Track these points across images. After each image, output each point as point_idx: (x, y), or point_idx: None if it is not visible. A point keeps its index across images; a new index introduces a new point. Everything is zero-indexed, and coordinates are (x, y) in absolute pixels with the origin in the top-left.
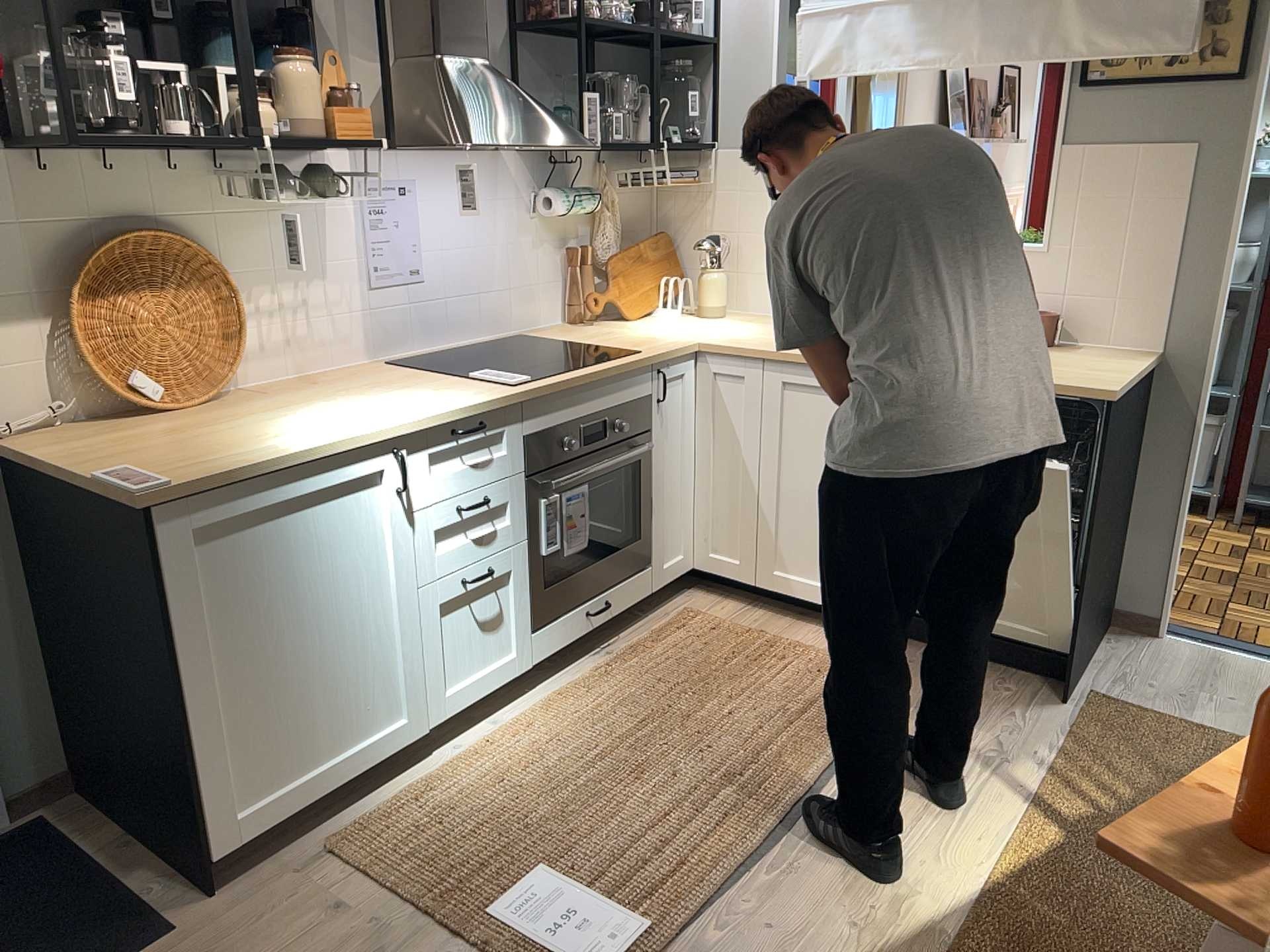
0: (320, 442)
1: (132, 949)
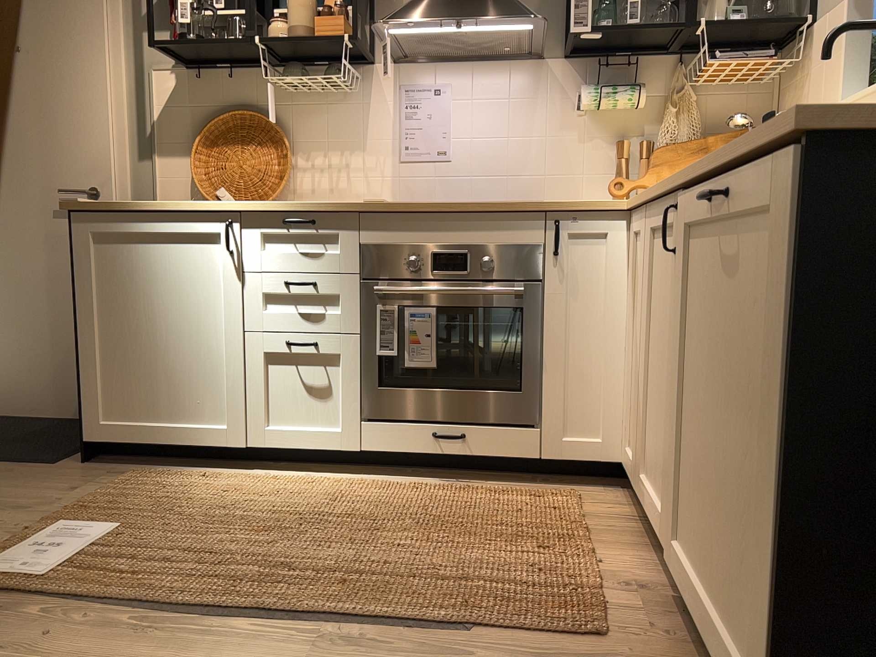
0: (178, 202)
1: (34, 460)
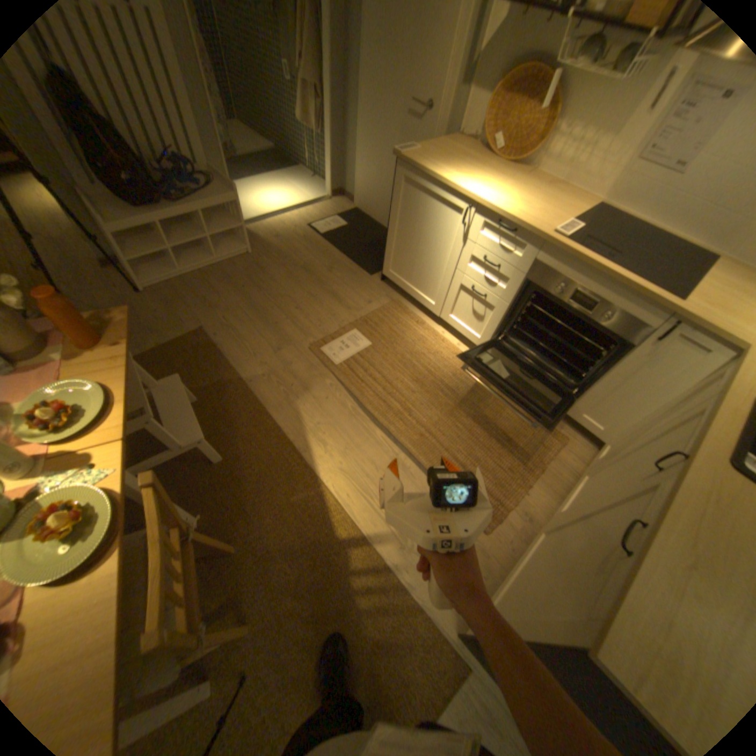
0: (449, 178)
1: (365, 269)
